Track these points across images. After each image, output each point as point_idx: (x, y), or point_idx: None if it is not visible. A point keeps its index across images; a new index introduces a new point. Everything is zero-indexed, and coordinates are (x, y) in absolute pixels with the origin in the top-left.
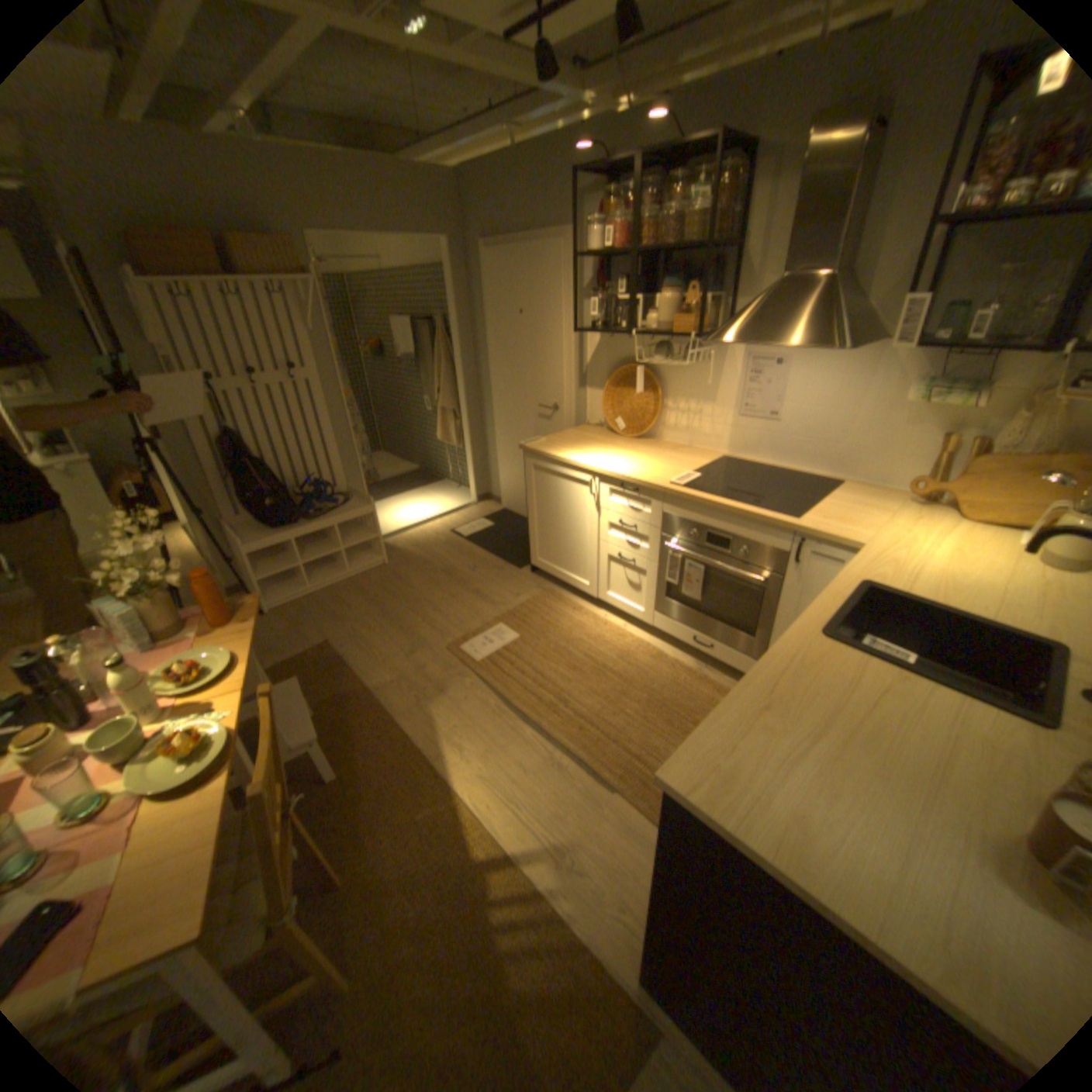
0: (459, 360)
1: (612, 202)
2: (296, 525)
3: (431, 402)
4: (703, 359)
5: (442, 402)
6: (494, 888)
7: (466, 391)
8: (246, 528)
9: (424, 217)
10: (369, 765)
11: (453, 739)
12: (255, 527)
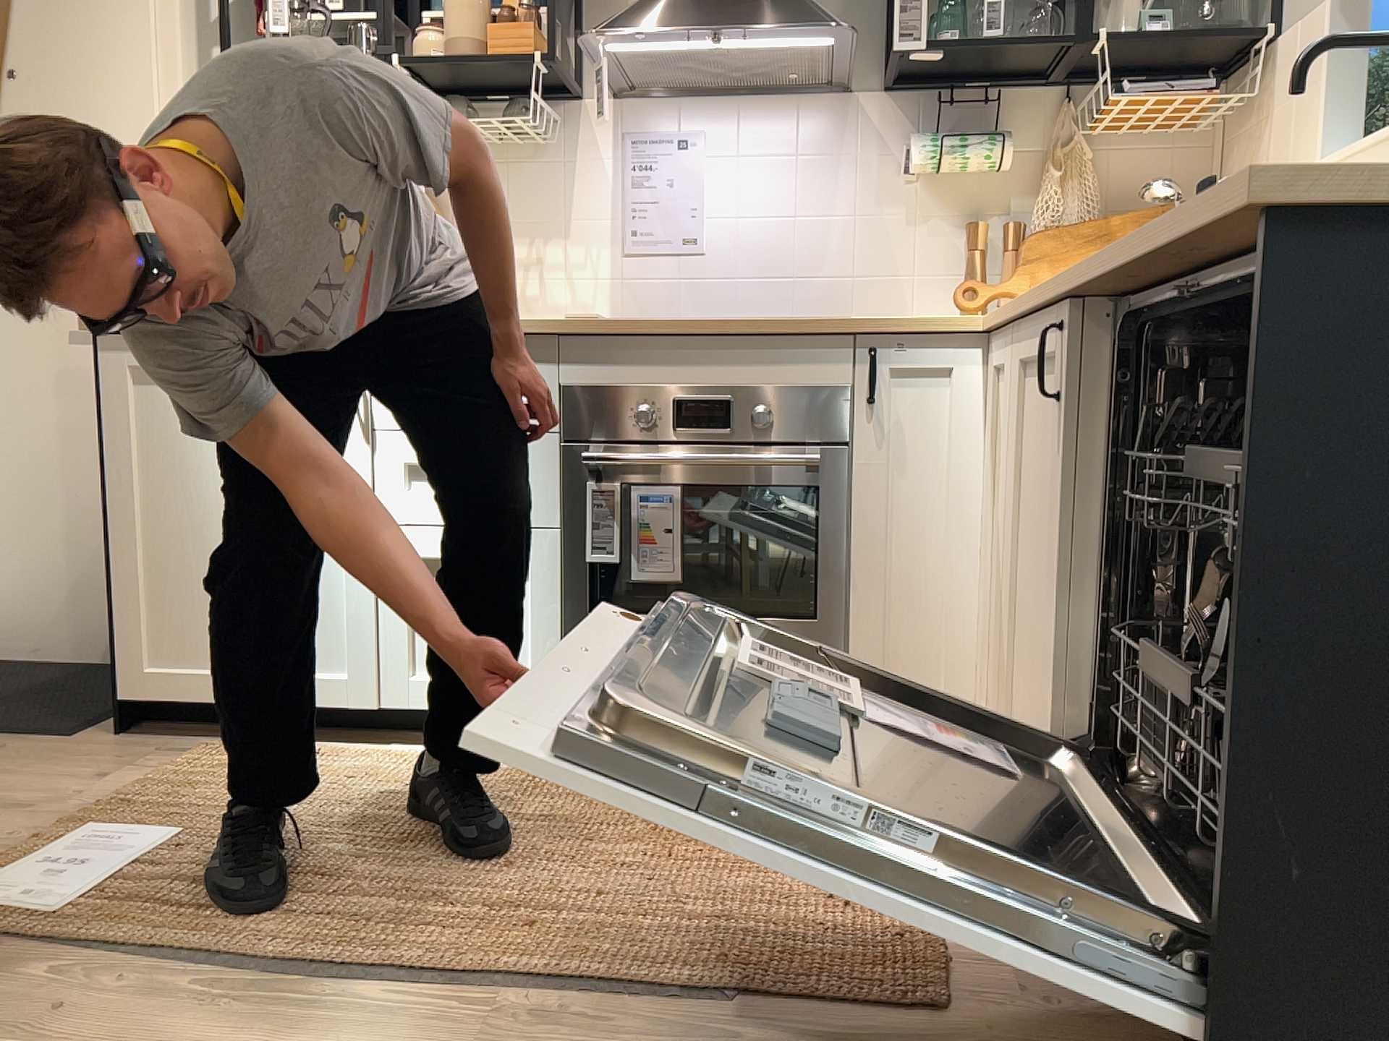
0: None
1: None
2: None
3: None
4: (532, 154)
5: None
6: None
7: None
8: None
9: None
10: None
11: None
12: None
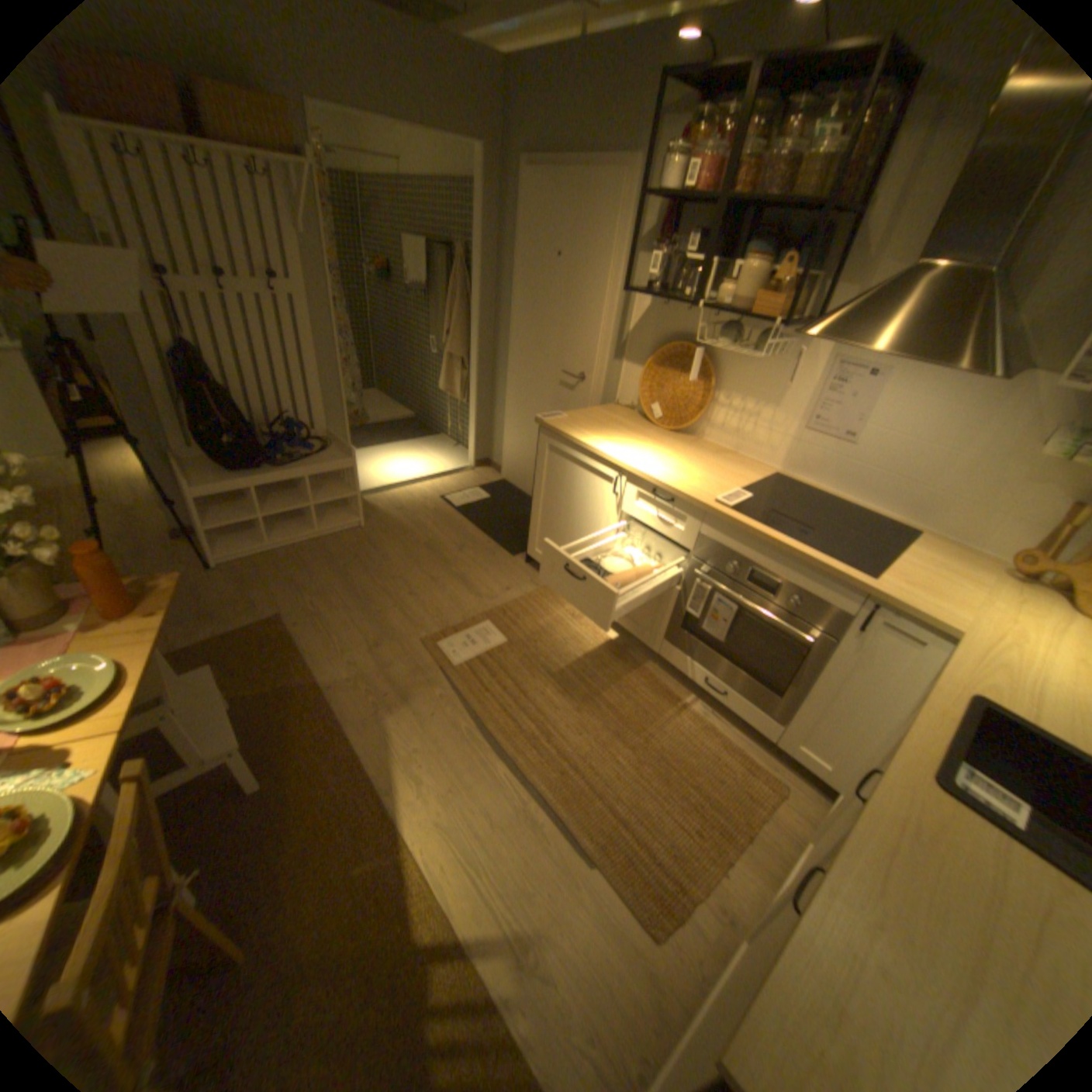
0: (477, 300)
1: (703, 128)
2: (260, 470)
3: (439, 343)
4: (777, 352)
5: (451, 346)
6: (439, 986)
7: (481, 338)
8: (199, 465)
9: (461, 114)
10: (307, 789)
11: (413, 767)
12: (210, 464)
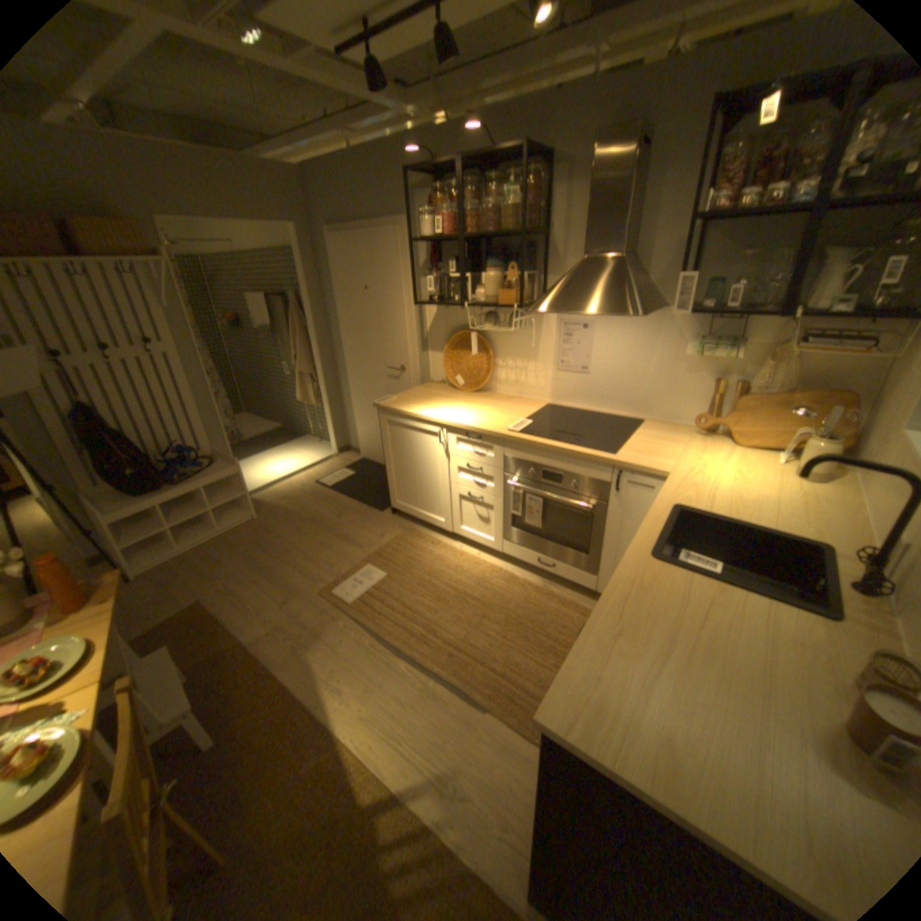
0: (312, 330)
1: (439, 197)
2: (161, 491)
3: (289, 367)
4: (525, 325)
5: (299, 367)
6: (383, 831)
7: (321, 357)
8: (106, 498)
9: (272, 206)
10: (249, 723)
11: (332, 683)
12: (116, 496)
